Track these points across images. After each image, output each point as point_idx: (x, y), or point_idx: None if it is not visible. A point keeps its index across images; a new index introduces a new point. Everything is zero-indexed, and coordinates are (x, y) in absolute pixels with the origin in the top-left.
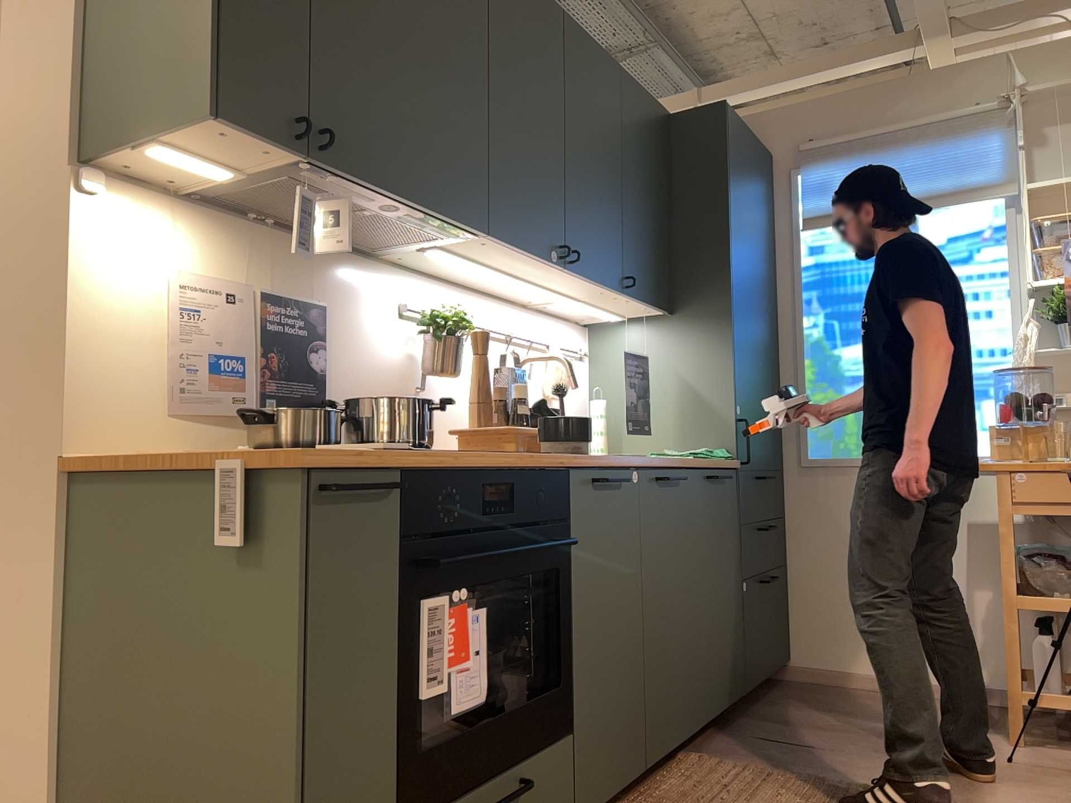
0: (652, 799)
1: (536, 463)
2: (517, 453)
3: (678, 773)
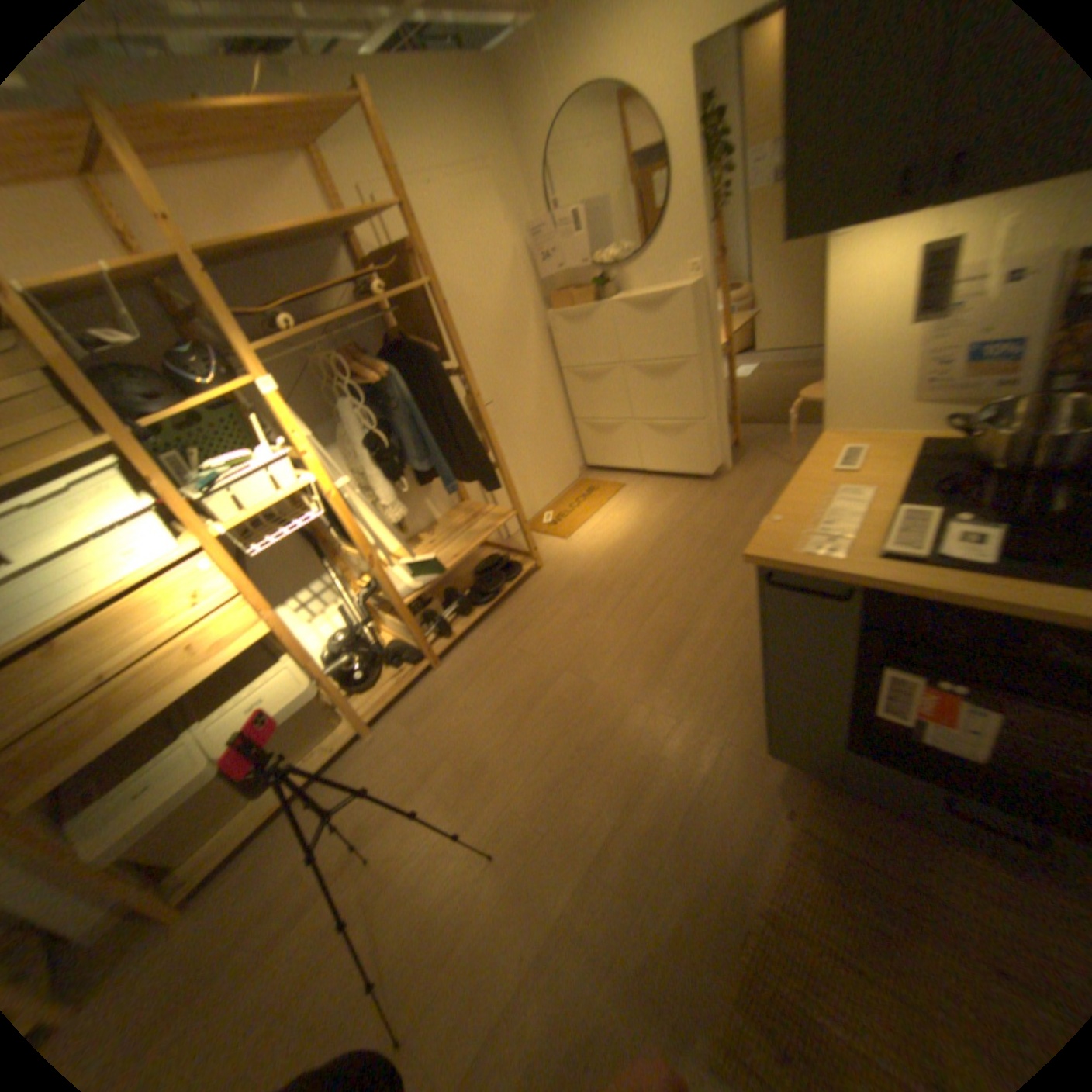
0: None
1: None
2: None
3: None
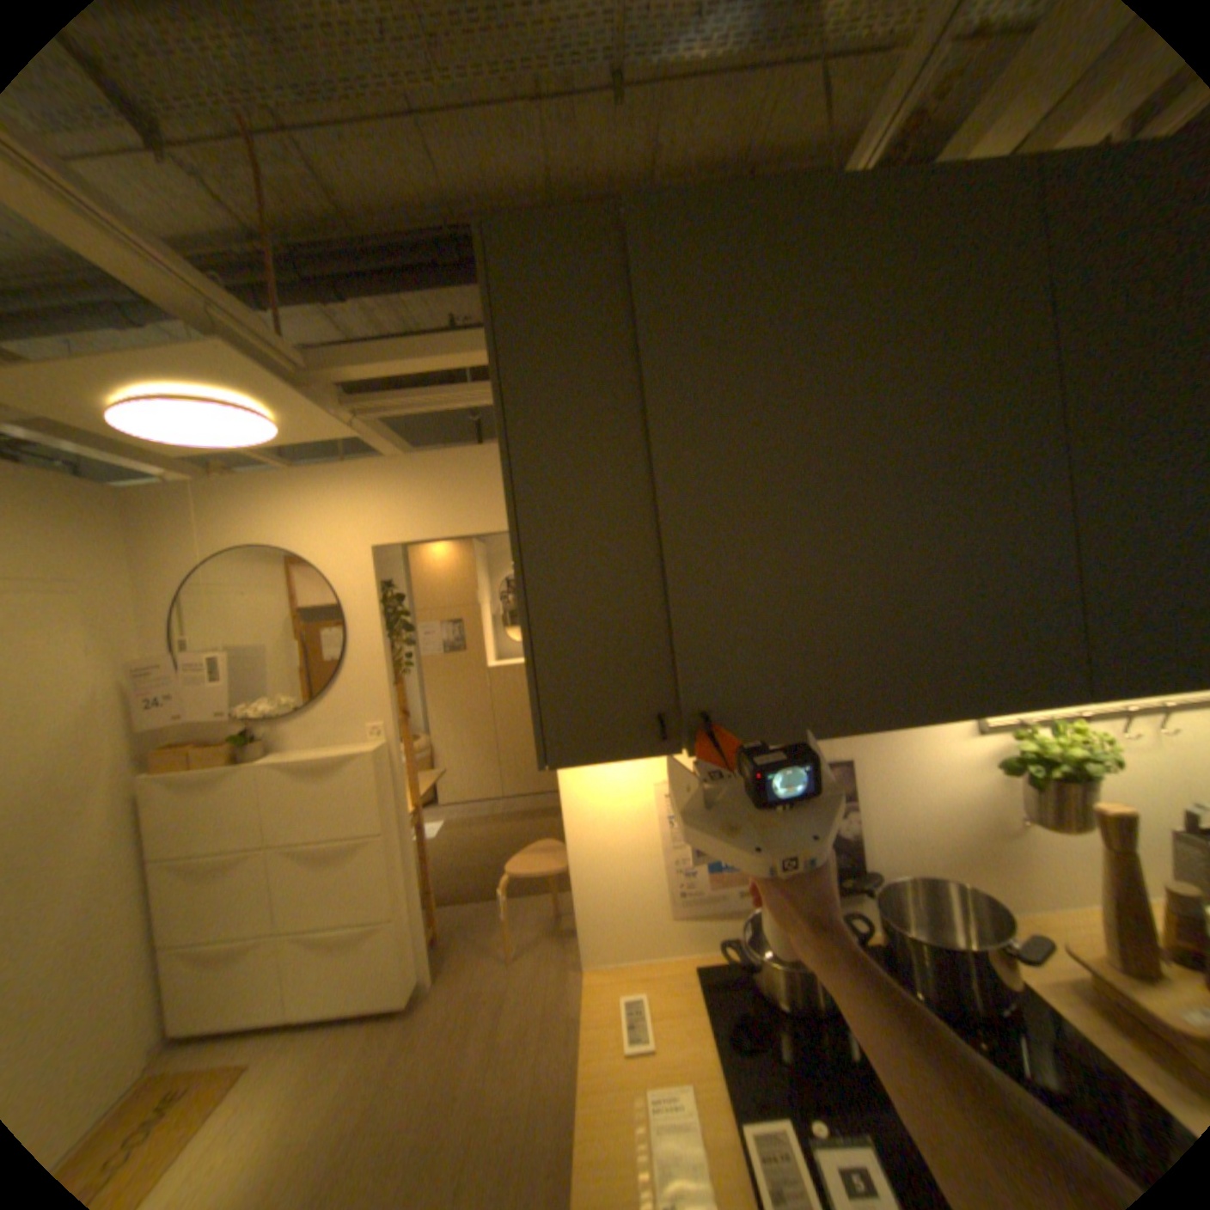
0: None
1: None
2: None
3: None
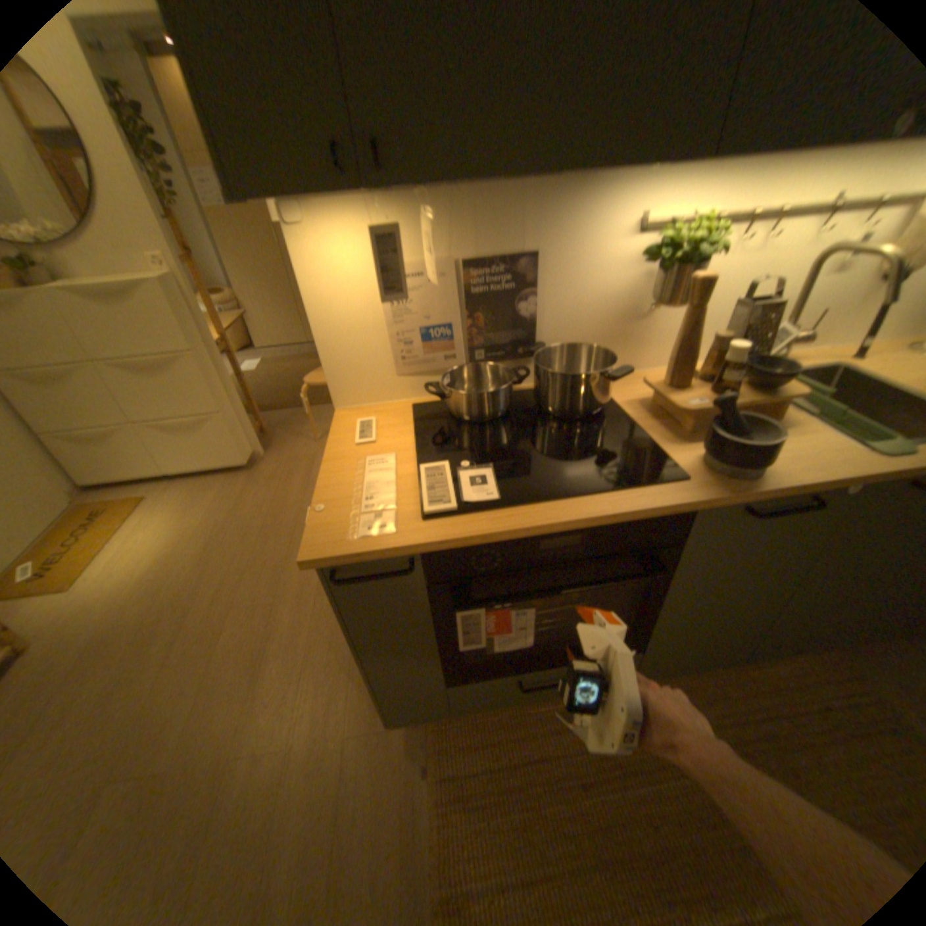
0: (745, 676)
1: (637, 507)
2: (623, 489)
3: (799, 663)
